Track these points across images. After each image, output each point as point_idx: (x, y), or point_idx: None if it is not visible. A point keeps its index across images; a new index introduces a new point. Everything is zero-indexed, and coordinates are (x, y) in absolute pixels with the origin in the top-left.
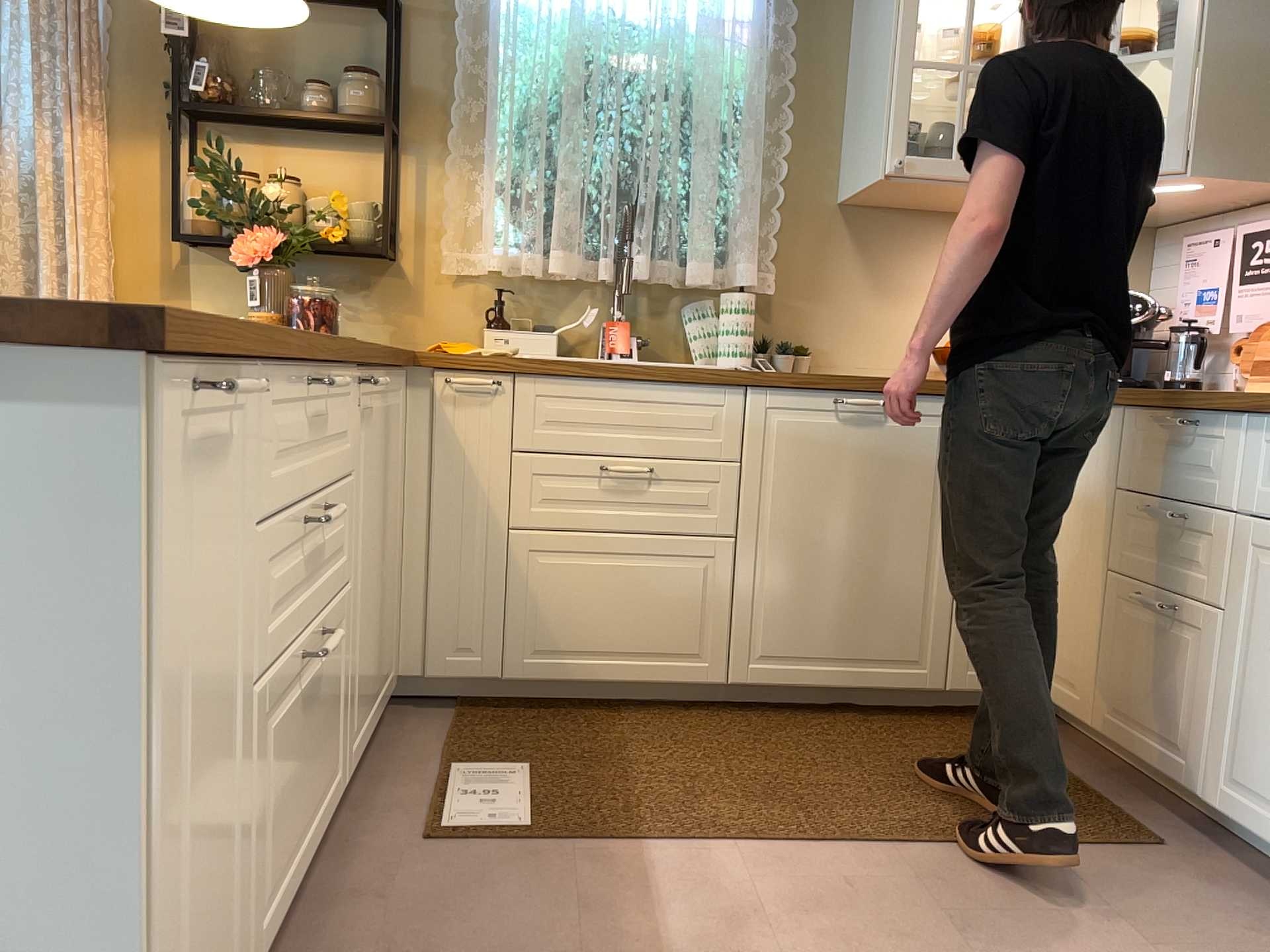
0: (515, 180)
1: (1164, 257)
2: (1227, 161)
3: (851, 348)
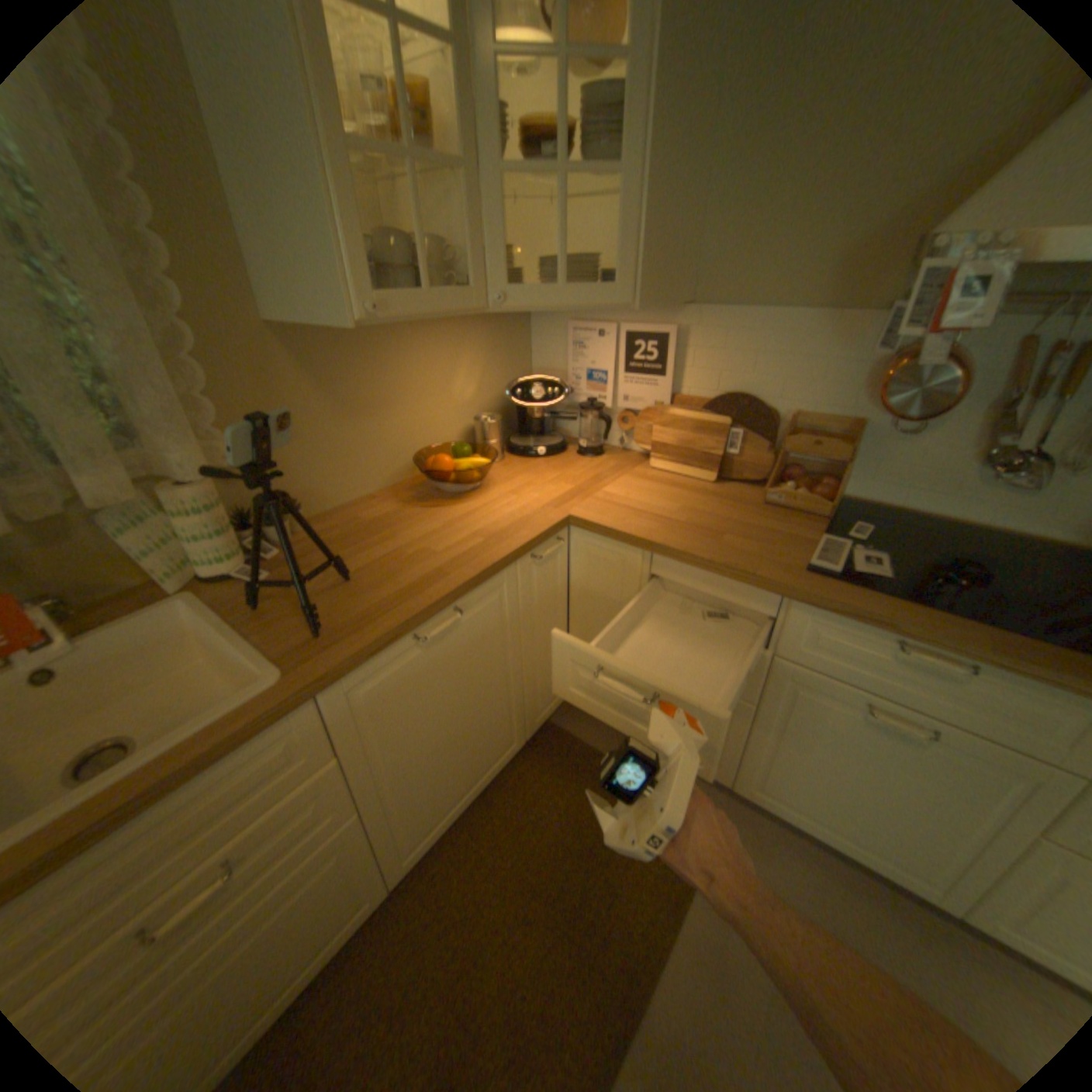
0: None
1: (540, 328)
2: (654, 292)
3: (334, 481)
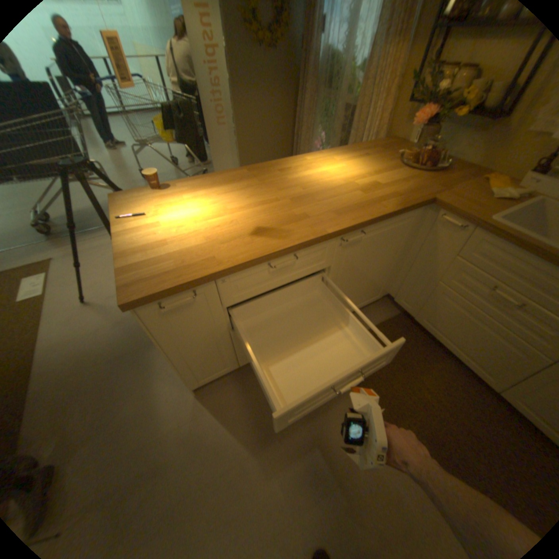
0: None
1: None
2: None
3: None
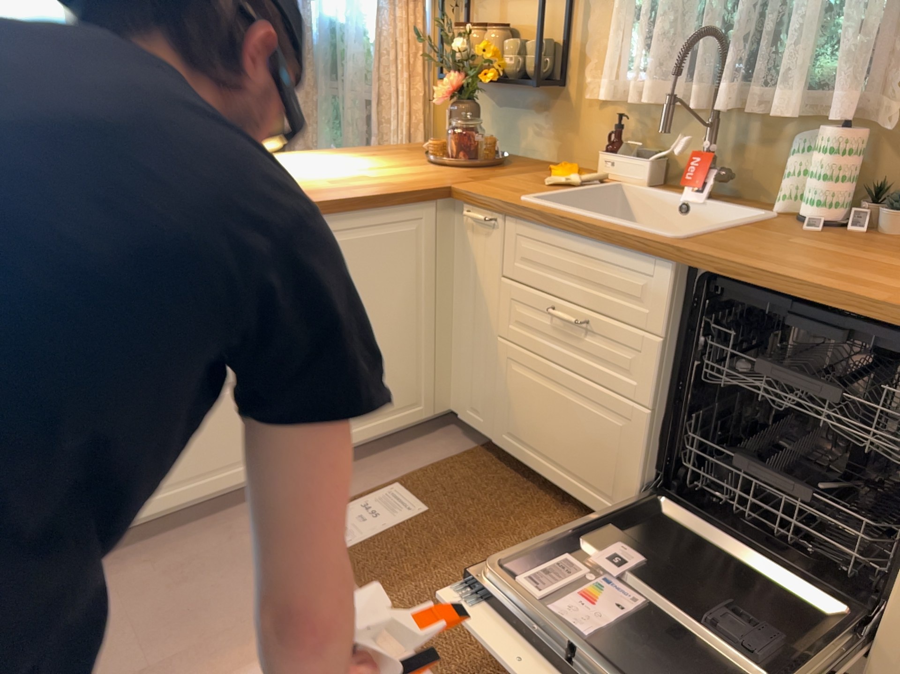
0: (646, 6)
1: None
2: None
3: None
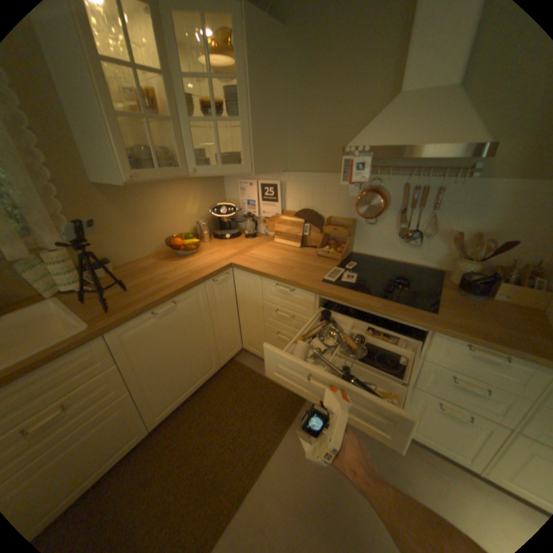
0: None
1: (227, 182)
2: (262, 167)
3: (127, 250)
